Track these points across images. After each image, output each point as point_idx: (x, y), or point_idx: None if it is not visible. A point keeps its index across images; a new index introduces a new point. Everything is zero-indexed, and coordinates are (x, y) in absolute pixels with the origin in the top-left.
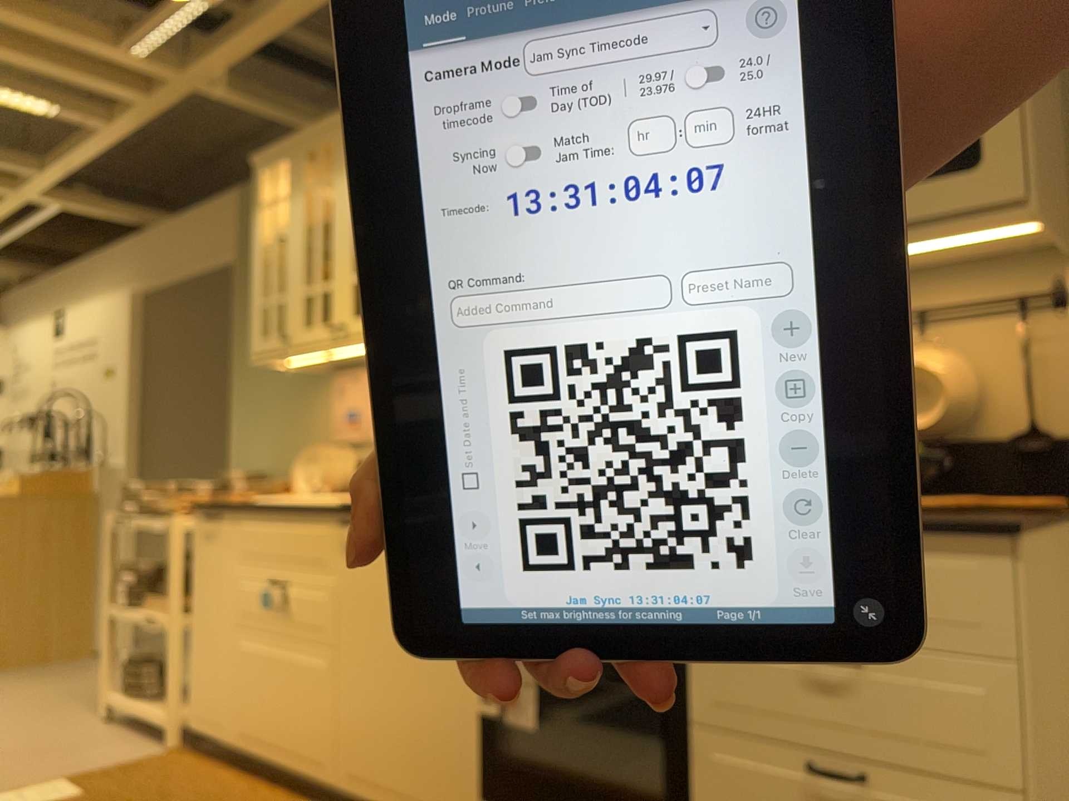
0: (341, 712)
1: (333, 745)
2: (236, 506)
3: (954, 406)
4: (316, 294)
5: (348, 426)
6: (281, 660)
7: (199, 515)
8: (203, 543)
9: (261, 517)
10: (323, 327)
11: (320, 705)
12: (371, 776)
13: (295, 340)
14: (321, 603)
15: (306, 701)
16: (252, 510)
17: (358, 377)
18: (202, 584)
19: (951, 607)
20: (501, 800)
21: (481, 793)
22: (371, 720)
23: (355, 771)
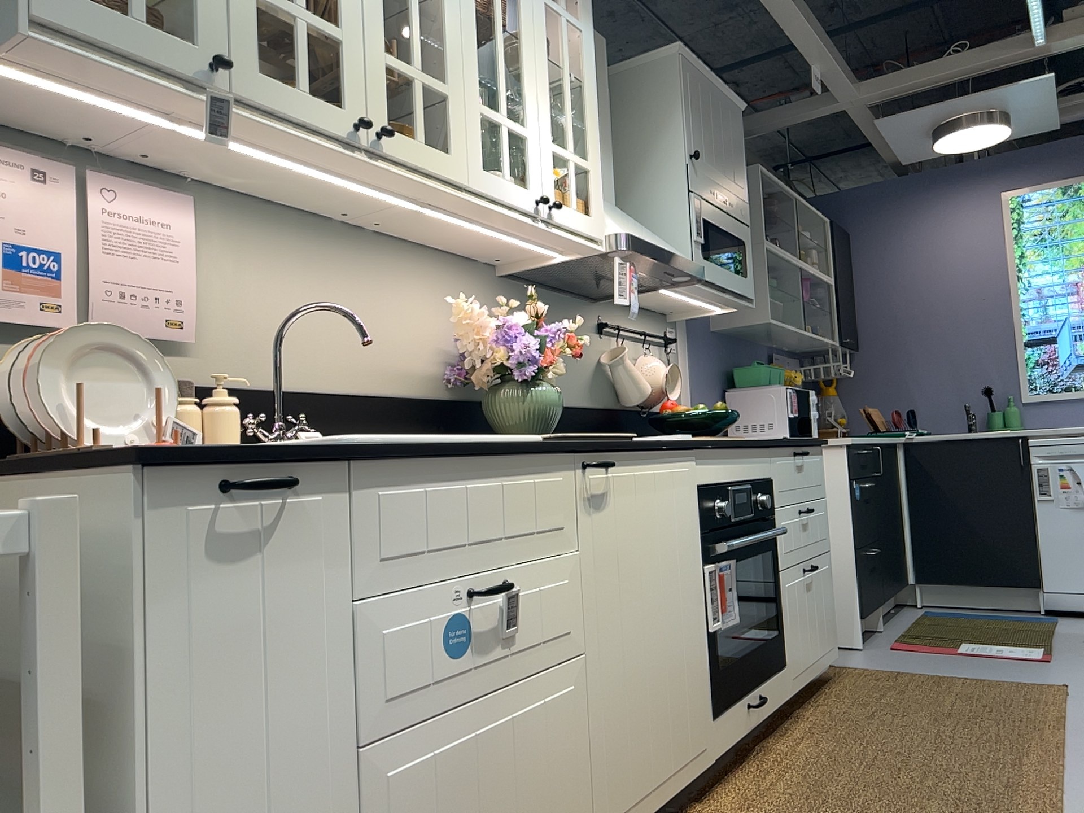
0: (598, 737)
1: (591, 795)
2: (367, 448)
3: (659, 392)
4: (302, 25)
5: (12, 284)
6: (499, 734)
7: (178, 485)
8: (208, 567)
9: (430, 471)
10: (321, 102)
11: (570, 755)
12: (636, 789)
13: (235, 79)
14: (562, 594)
15: (549, 767)
16: (419, 455)
17: (56, 178)
18: (211, 697)
19: (818, 477)
20: (723, 702)
21: (710, 709)
22: (633, 717)
23: (620, 802)
